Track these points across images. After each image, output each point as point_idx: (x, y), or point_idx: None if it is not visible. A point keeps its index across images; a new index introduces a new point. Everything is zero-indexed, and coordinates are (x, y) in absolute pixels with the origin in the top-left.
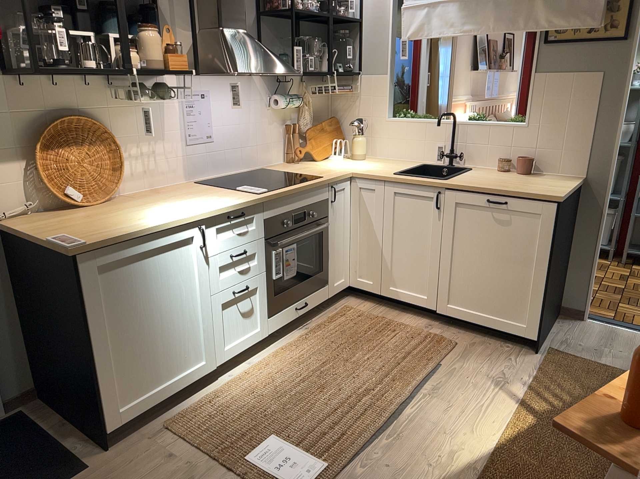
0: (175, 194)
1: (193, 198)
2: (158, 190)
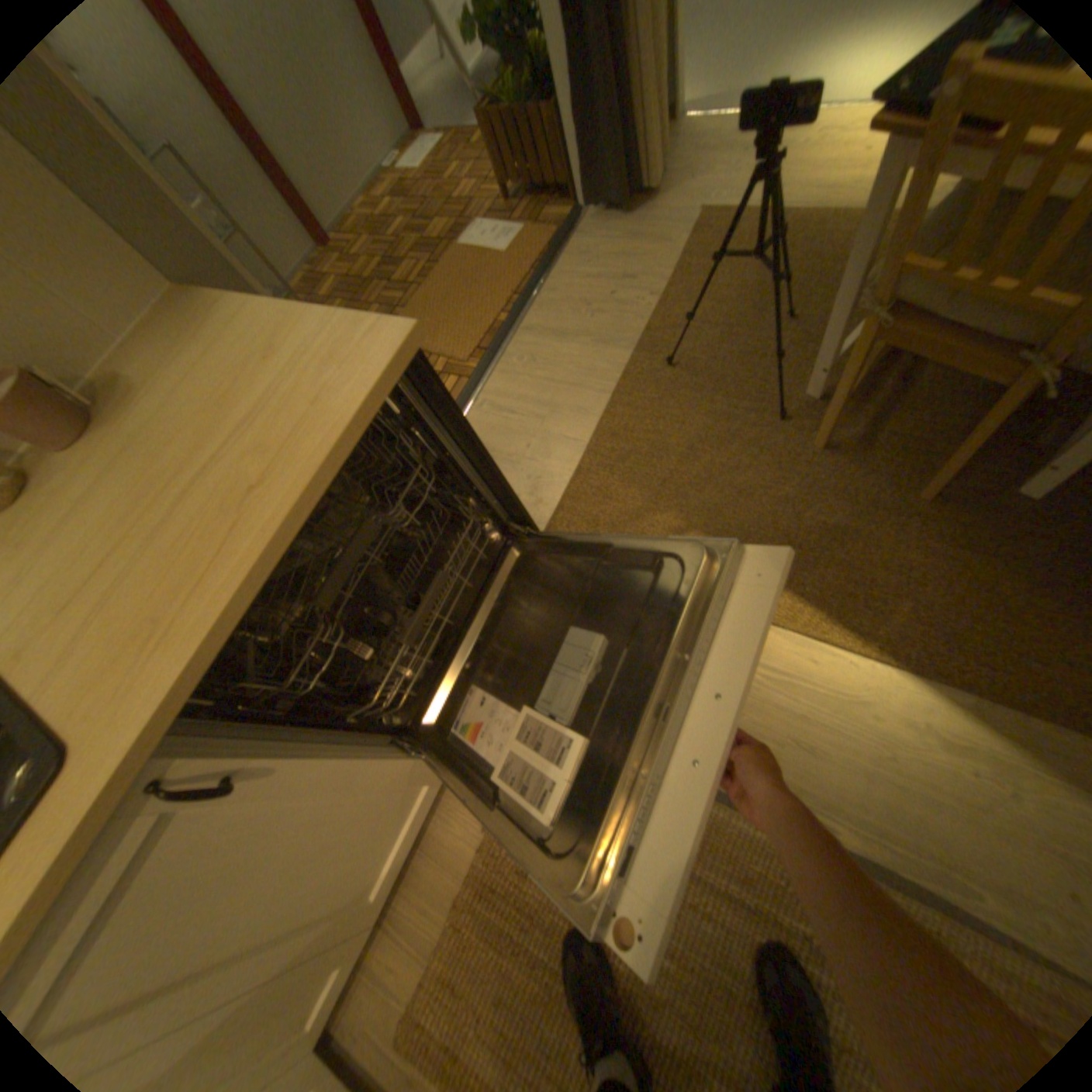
0: None
1: None
2: None
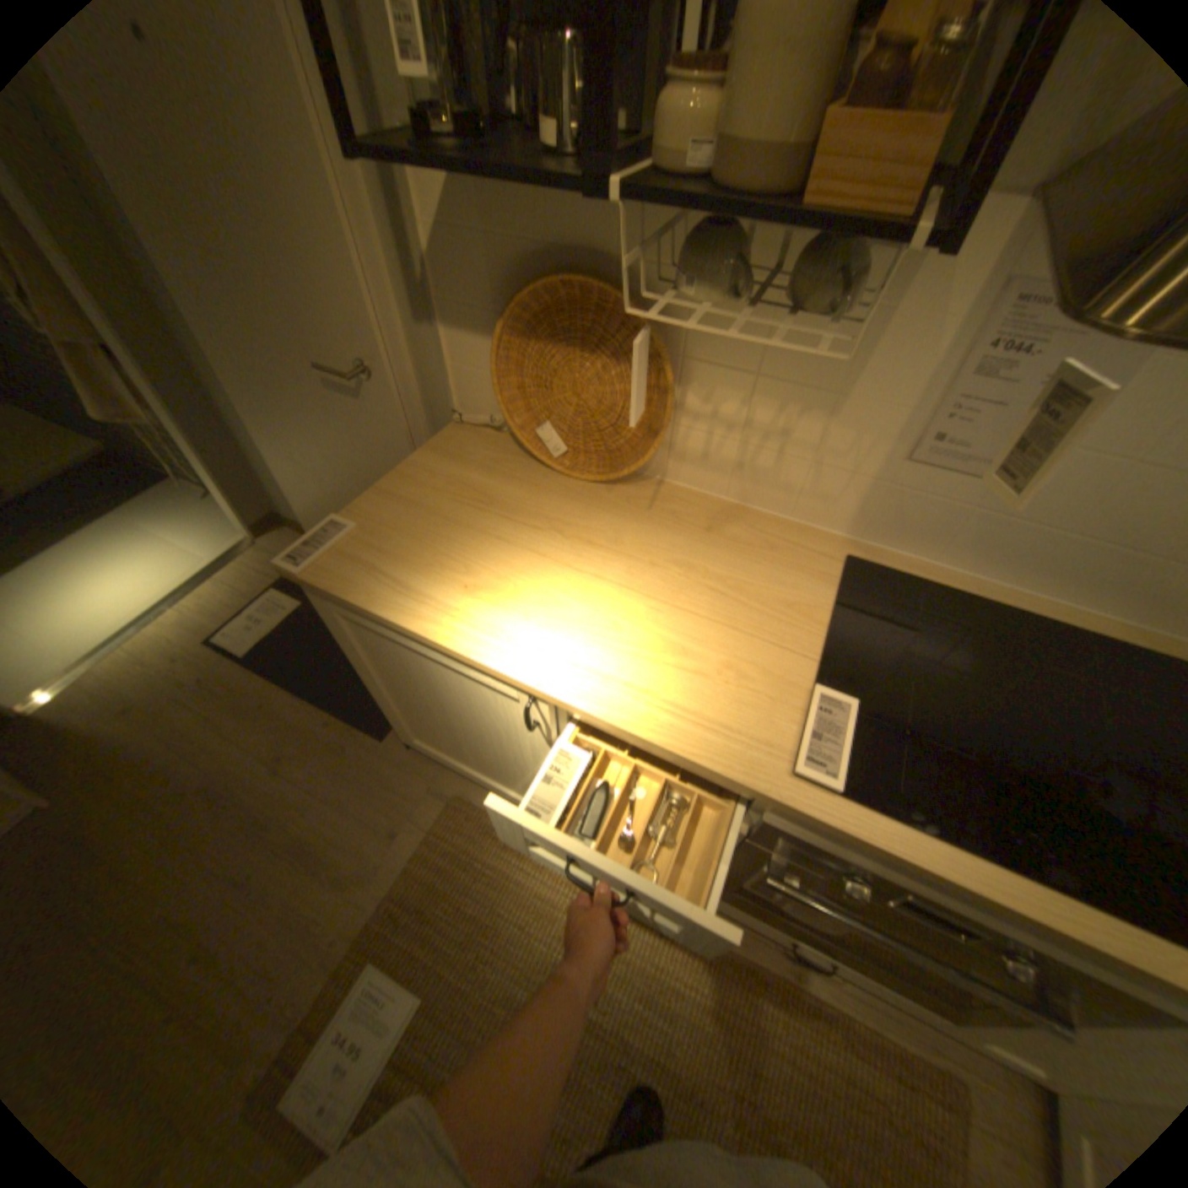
0: (711, 561)
1: (681, 613)
2: (737, 517)
